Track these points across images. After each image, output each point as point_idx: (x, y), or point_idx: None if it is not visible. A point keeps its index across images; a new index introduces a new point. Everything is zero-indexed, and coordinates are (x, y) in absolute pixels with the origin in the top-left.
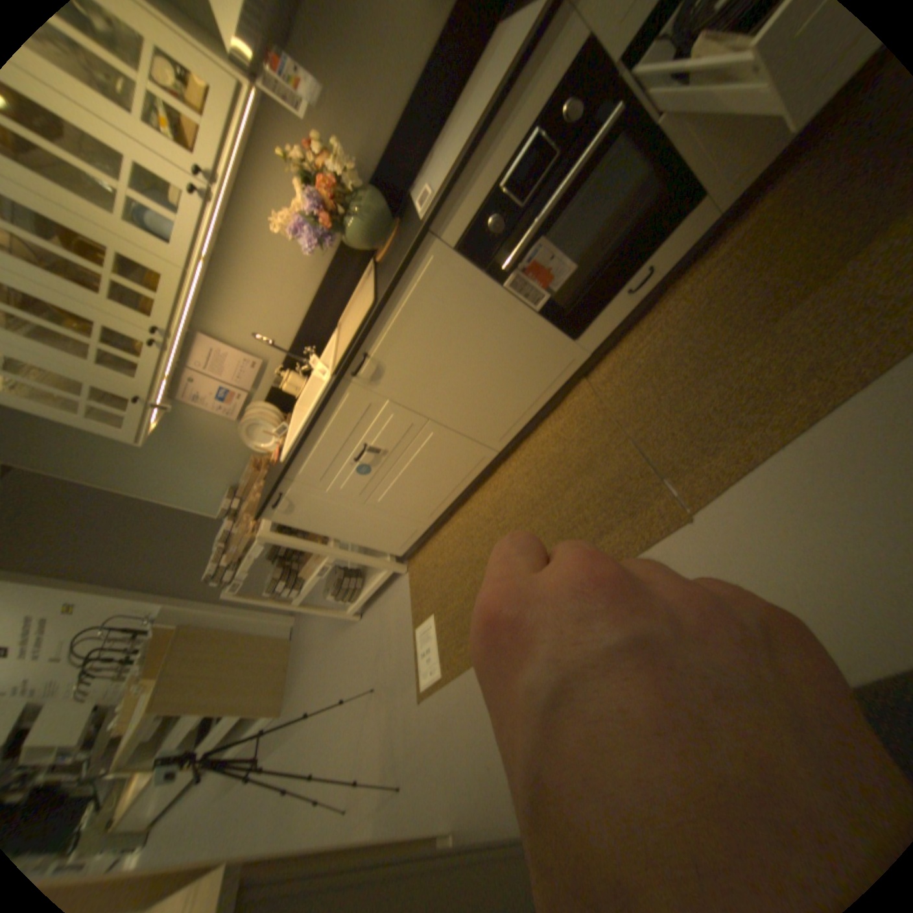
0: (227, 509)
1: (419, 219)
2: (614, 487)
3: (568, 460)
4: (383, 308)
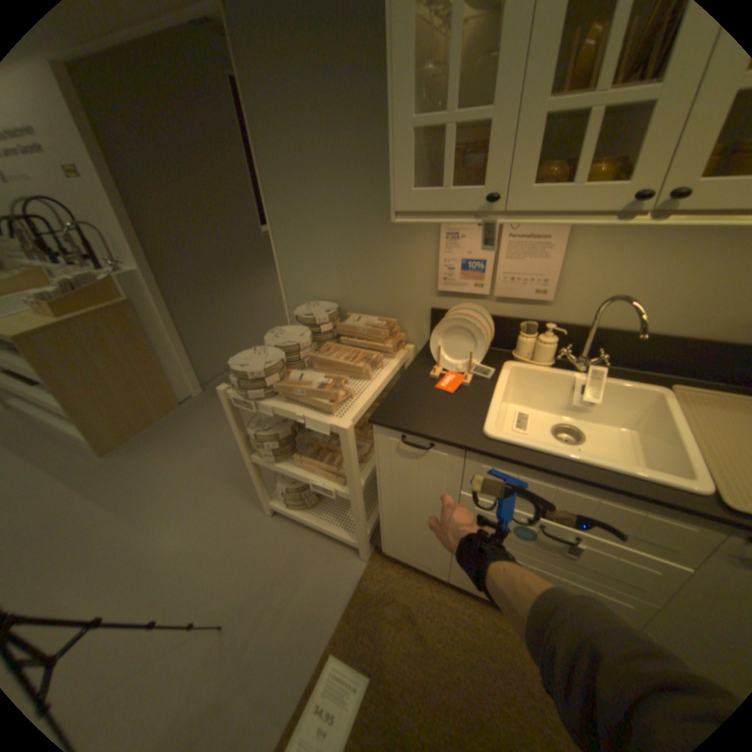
0: (316, 321)
1: None
2: None
3: None
4: None
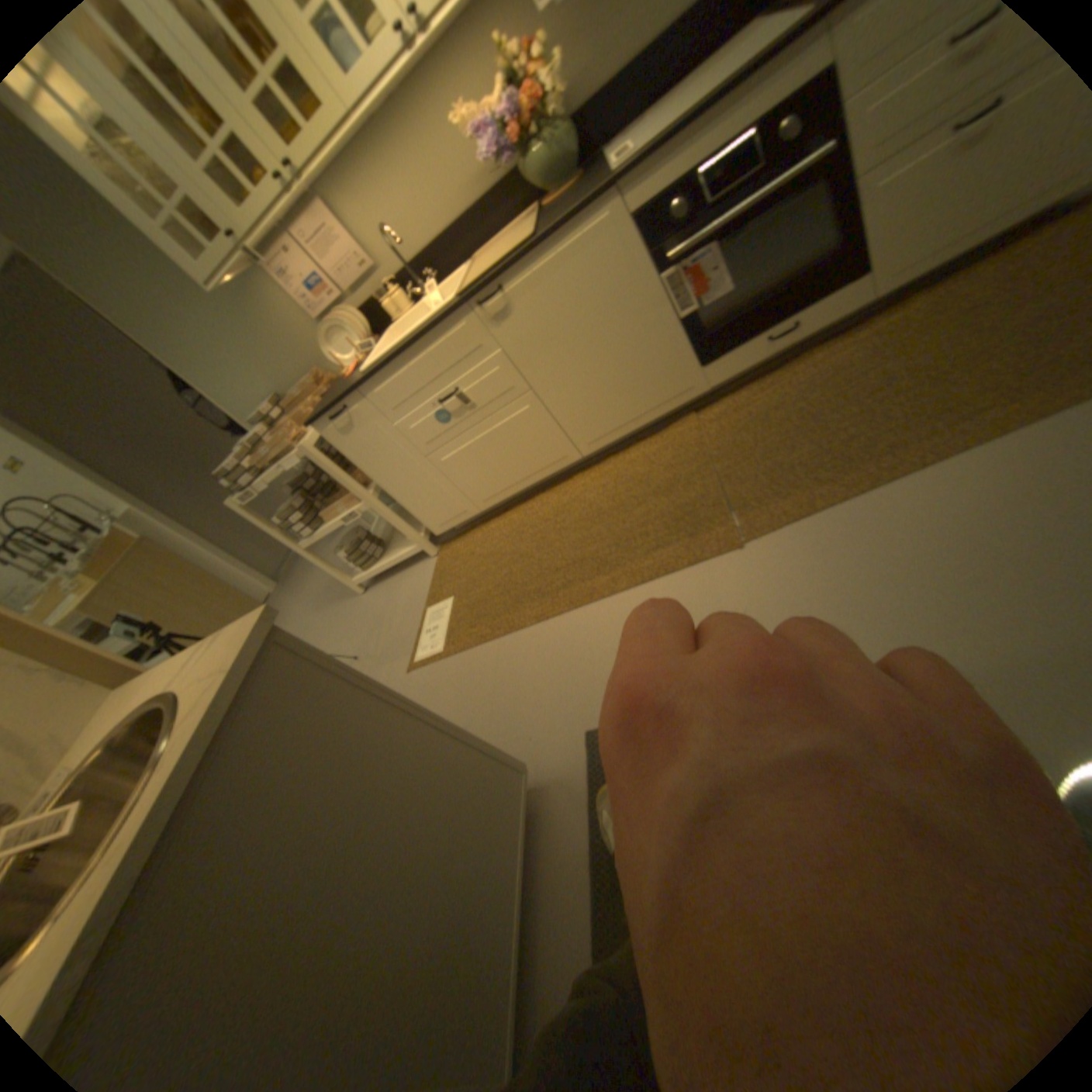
0: (262, 414)
1: (608, 169)
2: (684, 510)
3: (648, 480)
4: (538, 243)
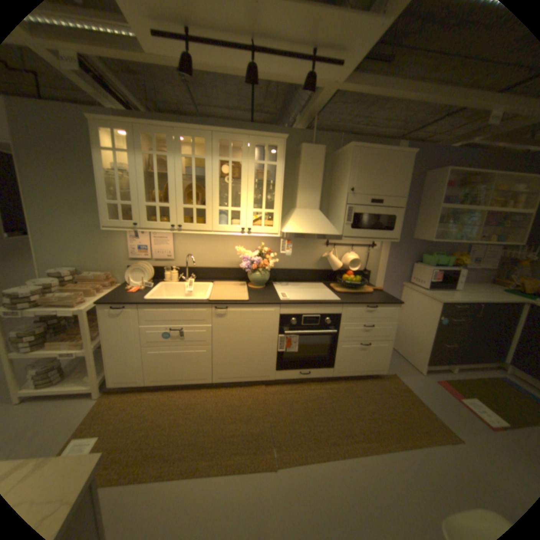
0: (61, 275)
1: (278, 297)
2: (252, 437)
3: (238, 411)
4: (248, 304)
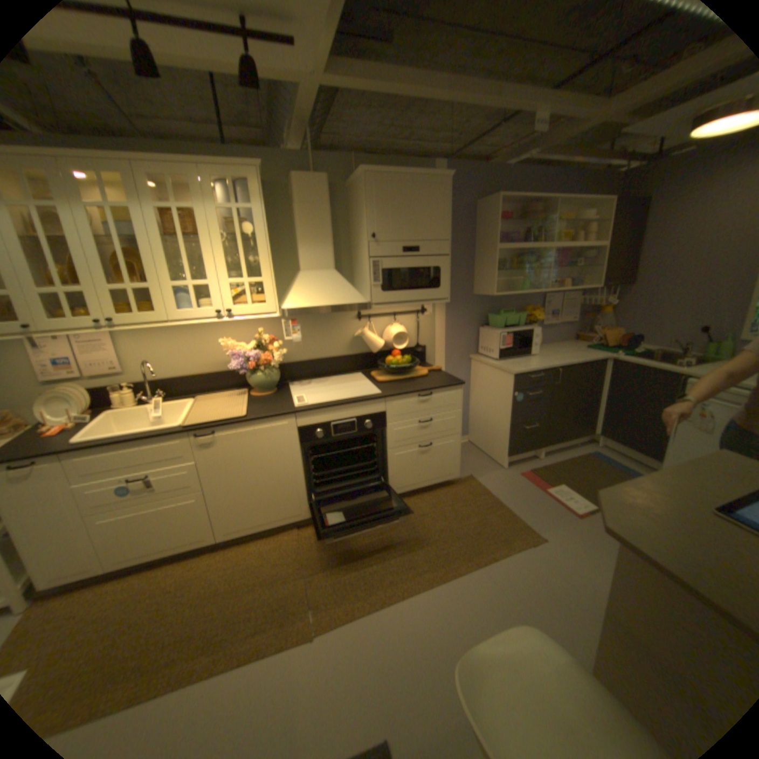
0: None
1: (293, 404)
2: (278, 604)
3: (258, 573)
4: (247, 422)
